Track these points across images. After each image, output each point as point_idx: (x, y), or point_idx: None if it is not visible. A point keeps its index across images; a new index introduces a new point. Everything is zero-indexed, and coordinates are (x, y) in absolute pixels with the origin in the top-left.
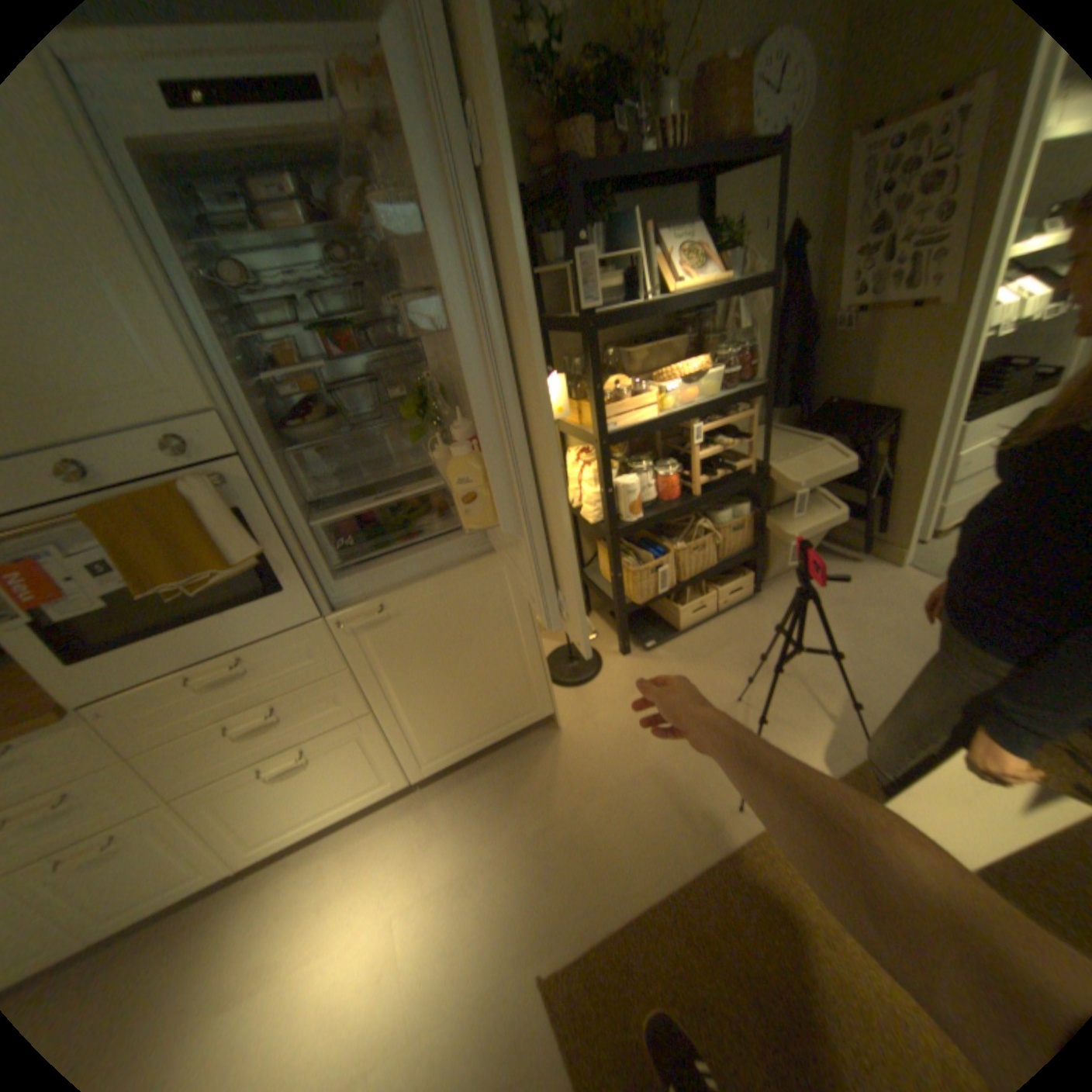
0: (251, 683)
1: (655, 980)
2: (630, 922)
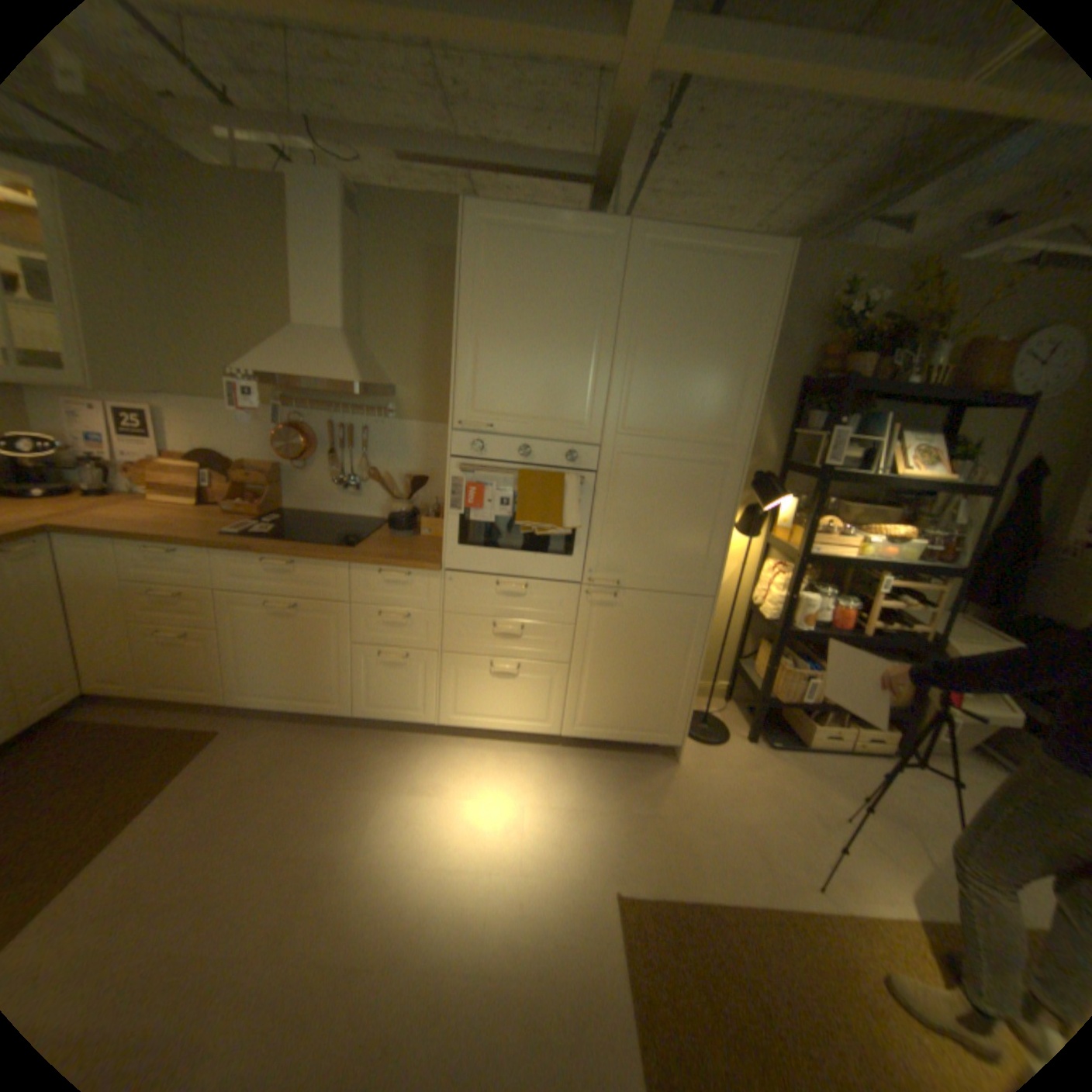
0: (523, 604)
1: (710, 948)
2: (701, 906)
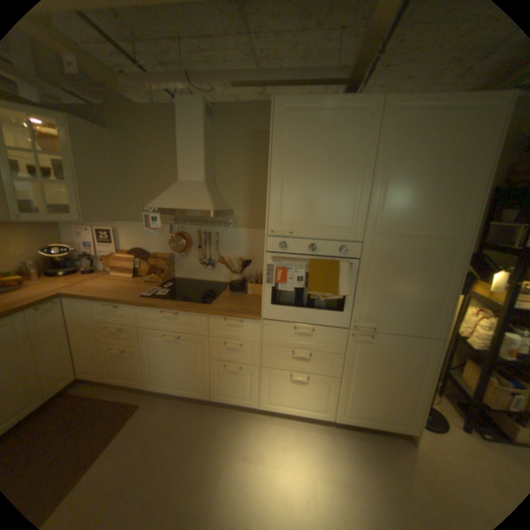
0: (312, 340)
1: None
2: None
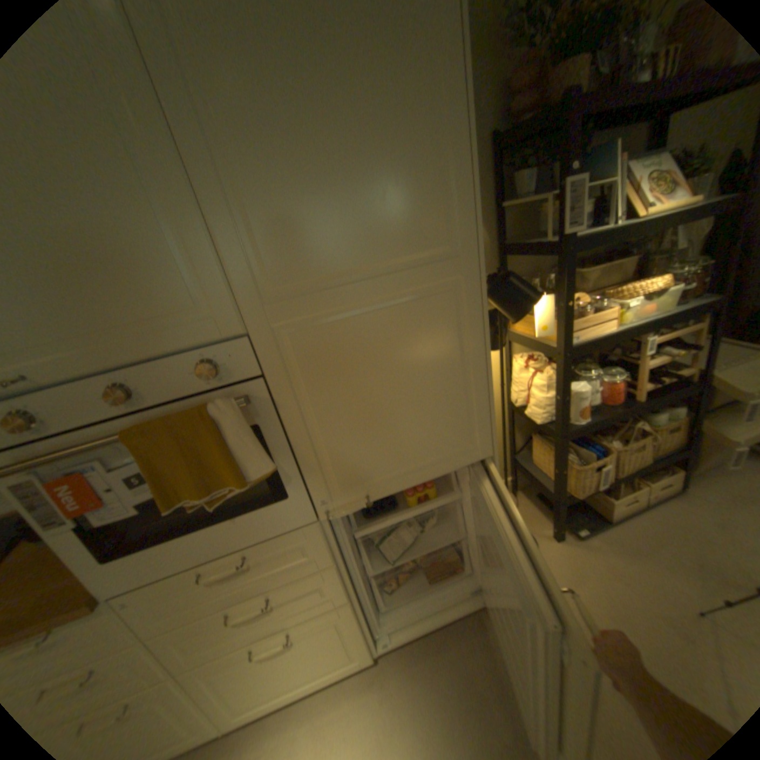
0: (252, 578)
1: None
2: None
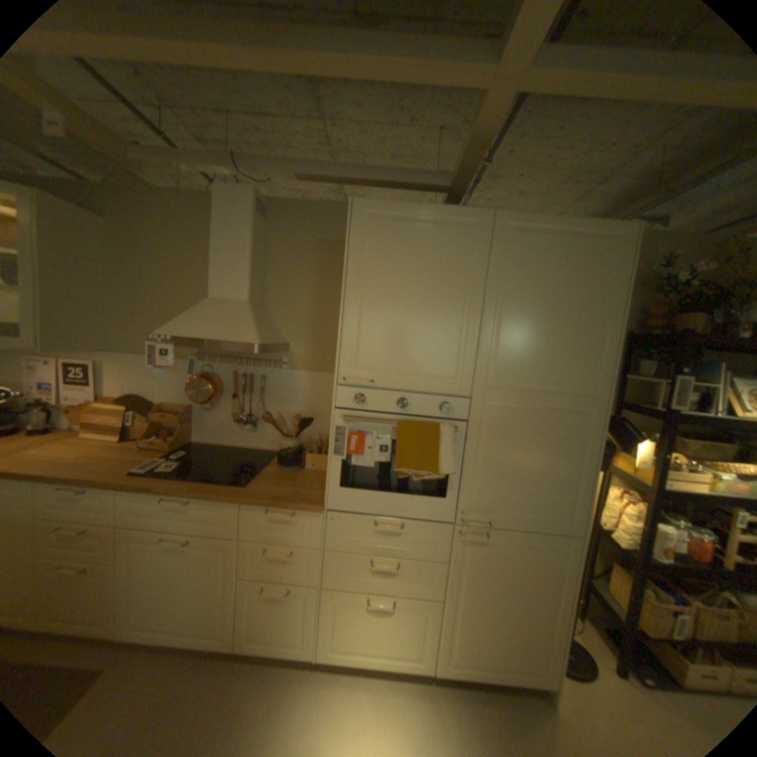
0: (400, 543)
1: None
2: None
